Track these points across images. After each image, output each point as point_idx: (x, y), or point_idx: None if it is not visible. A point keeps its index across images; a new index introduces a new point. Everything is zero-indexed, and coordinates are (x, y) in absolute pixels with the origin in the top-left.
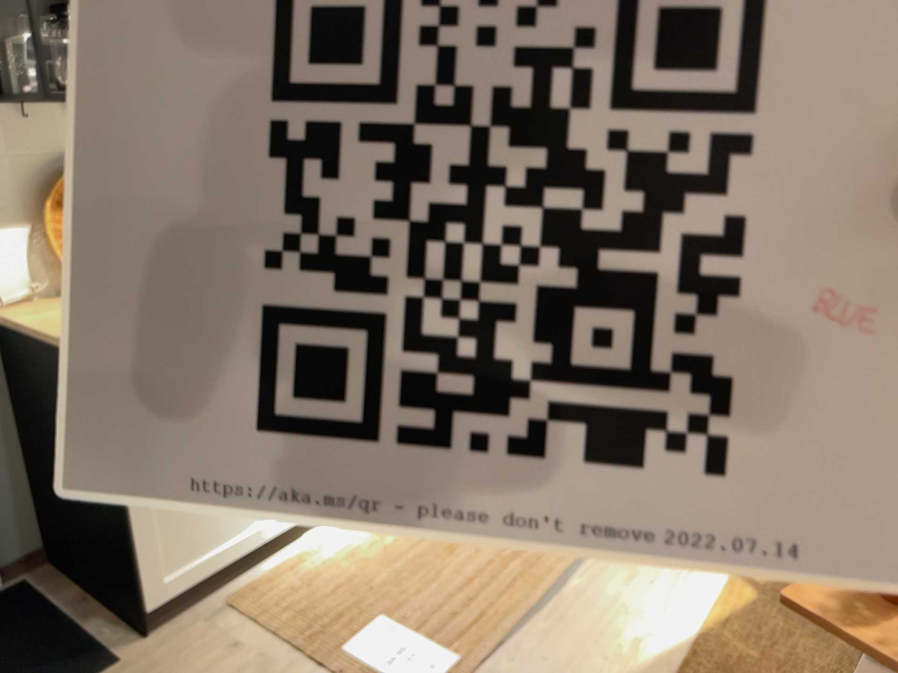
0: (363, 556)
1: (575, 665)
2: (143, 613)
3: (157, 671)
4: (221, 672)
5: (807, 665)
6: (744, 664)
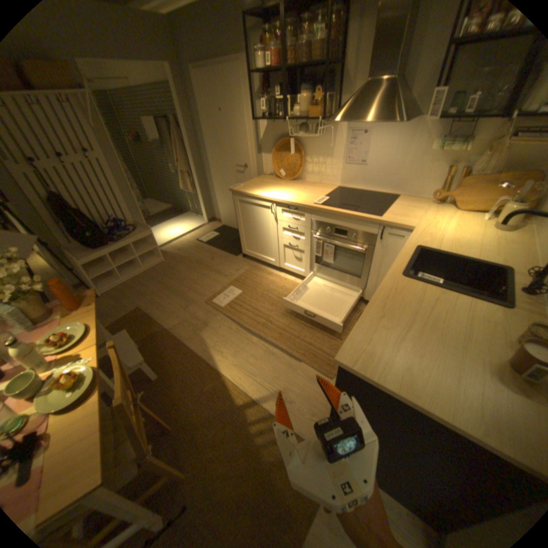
0: (270, 285)
1: (216, 333)
2: (242, 252)
3: (233, 262)
4: (230, 270)
5: (196, 407)
6: (203, 383)
